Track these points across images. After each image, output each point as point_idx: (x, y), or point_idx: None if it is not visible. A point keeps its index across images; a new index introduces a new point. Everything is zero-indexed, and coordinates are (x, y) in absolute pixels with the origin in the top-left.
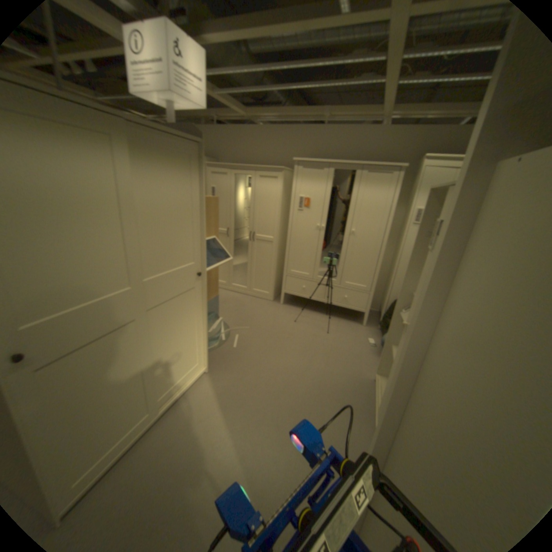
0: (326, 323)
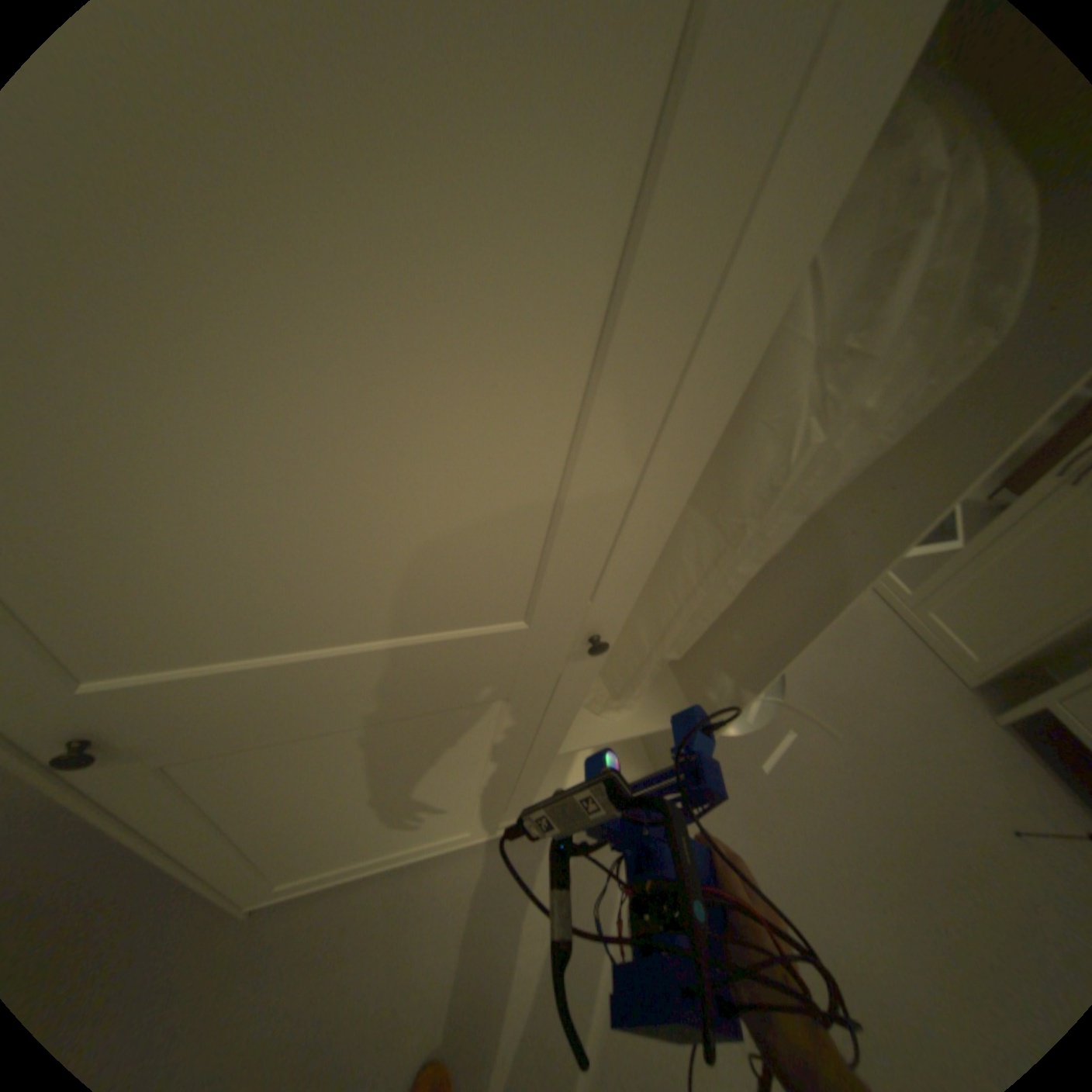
0: None
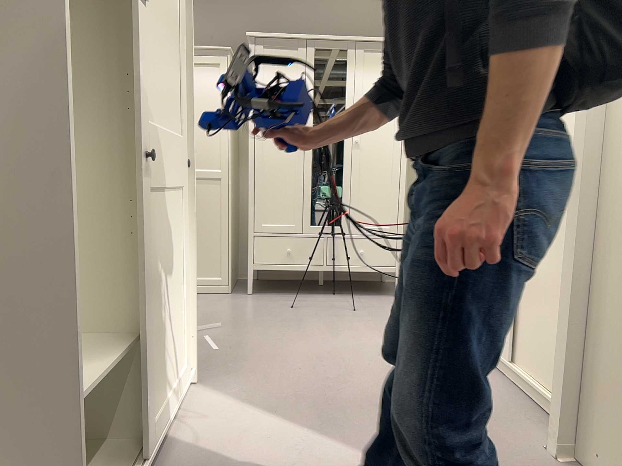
0: (342, 303)
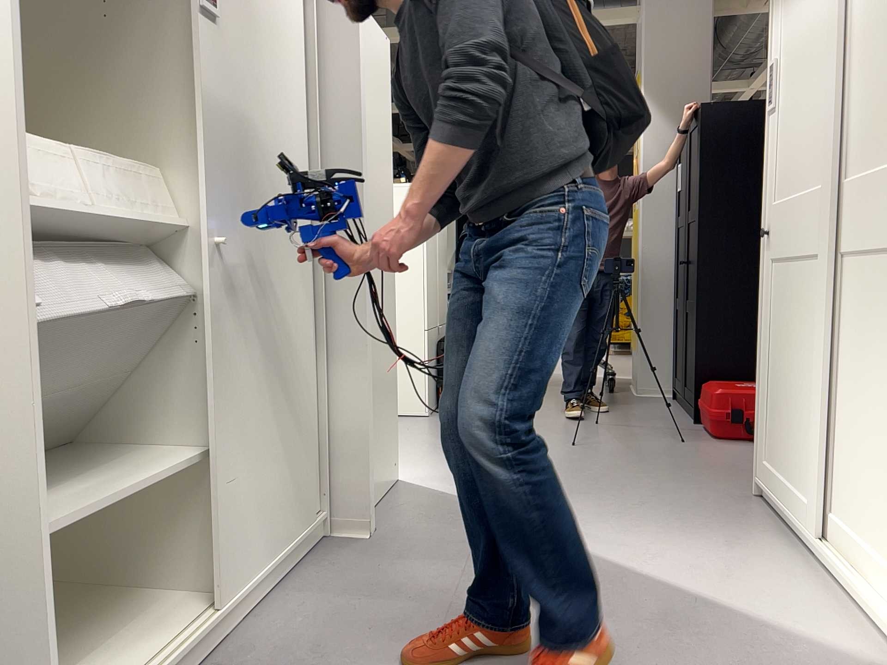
0: None
